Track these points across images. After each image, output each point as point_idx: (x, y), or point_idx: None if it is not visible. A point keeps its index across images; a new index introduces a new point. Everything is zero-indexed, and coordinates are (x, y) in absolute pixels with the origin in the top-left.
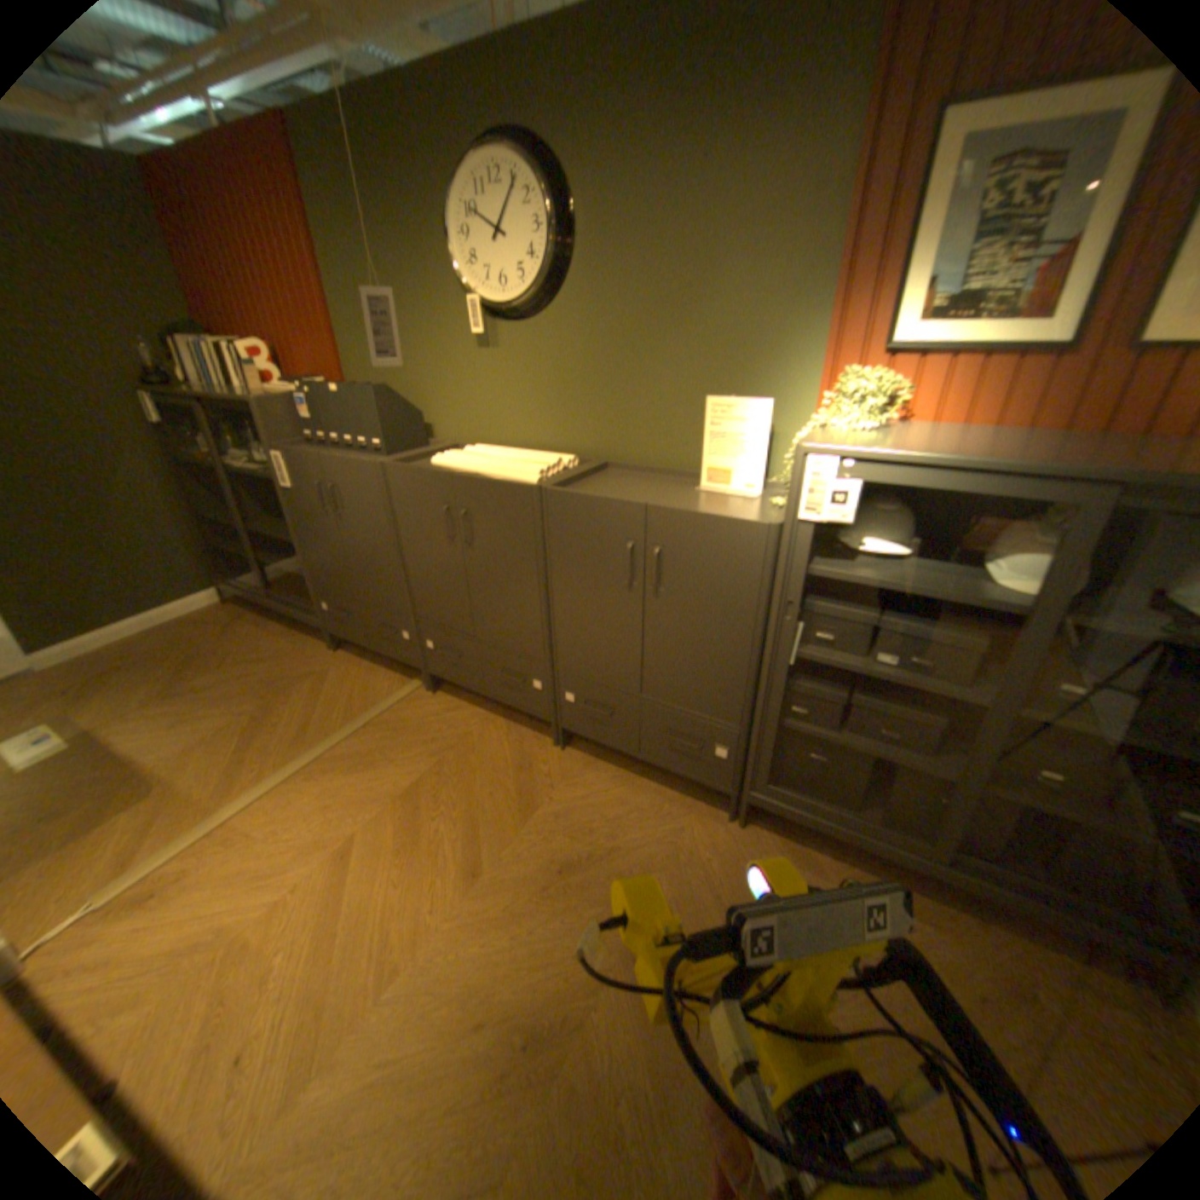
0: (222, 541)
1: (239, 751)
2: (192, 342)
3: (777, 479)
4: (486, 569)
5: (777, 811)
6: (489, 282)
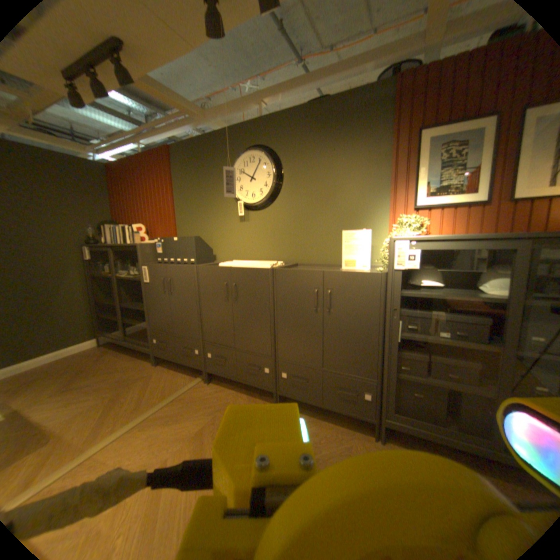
0: (105, 314)
1: (102, 416)
2: (111, 226)
3: (377, 260)
4: (243, 310)
5: (403, 428)
6: (247, 195)
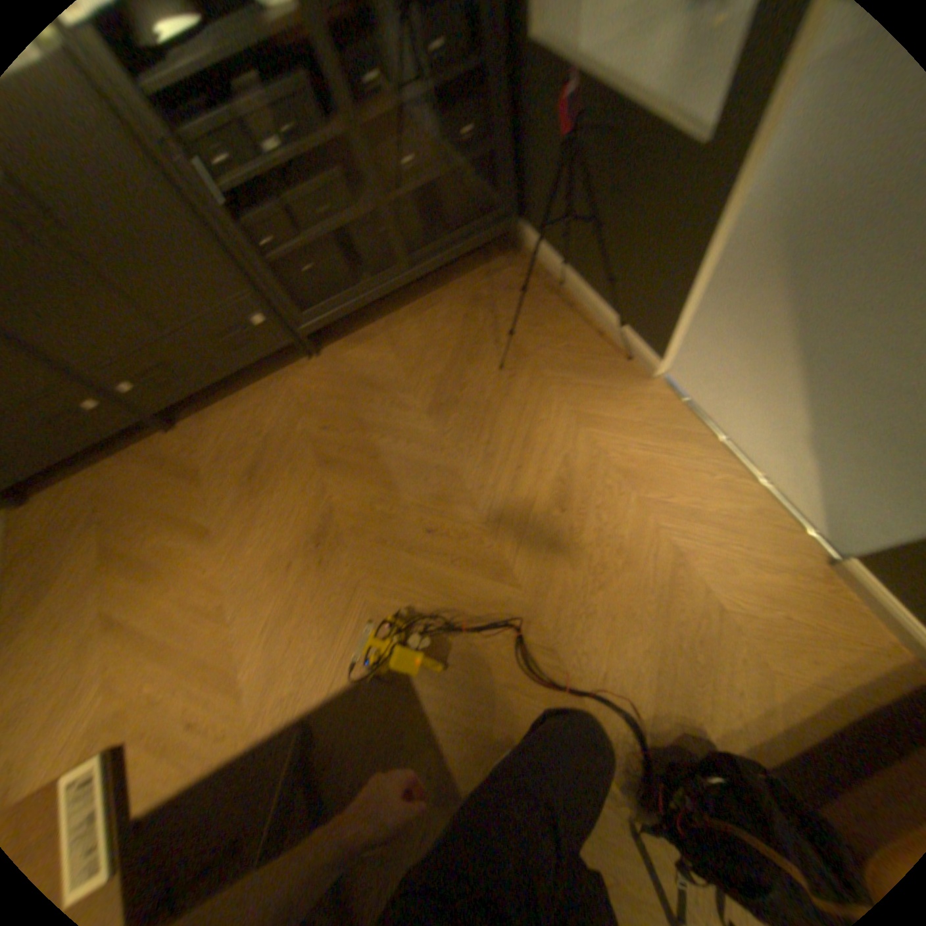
0: None
1: None
2: None
3: None
4: None
5: (319, 326)
6: None
